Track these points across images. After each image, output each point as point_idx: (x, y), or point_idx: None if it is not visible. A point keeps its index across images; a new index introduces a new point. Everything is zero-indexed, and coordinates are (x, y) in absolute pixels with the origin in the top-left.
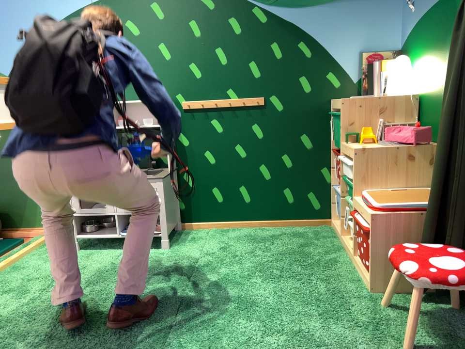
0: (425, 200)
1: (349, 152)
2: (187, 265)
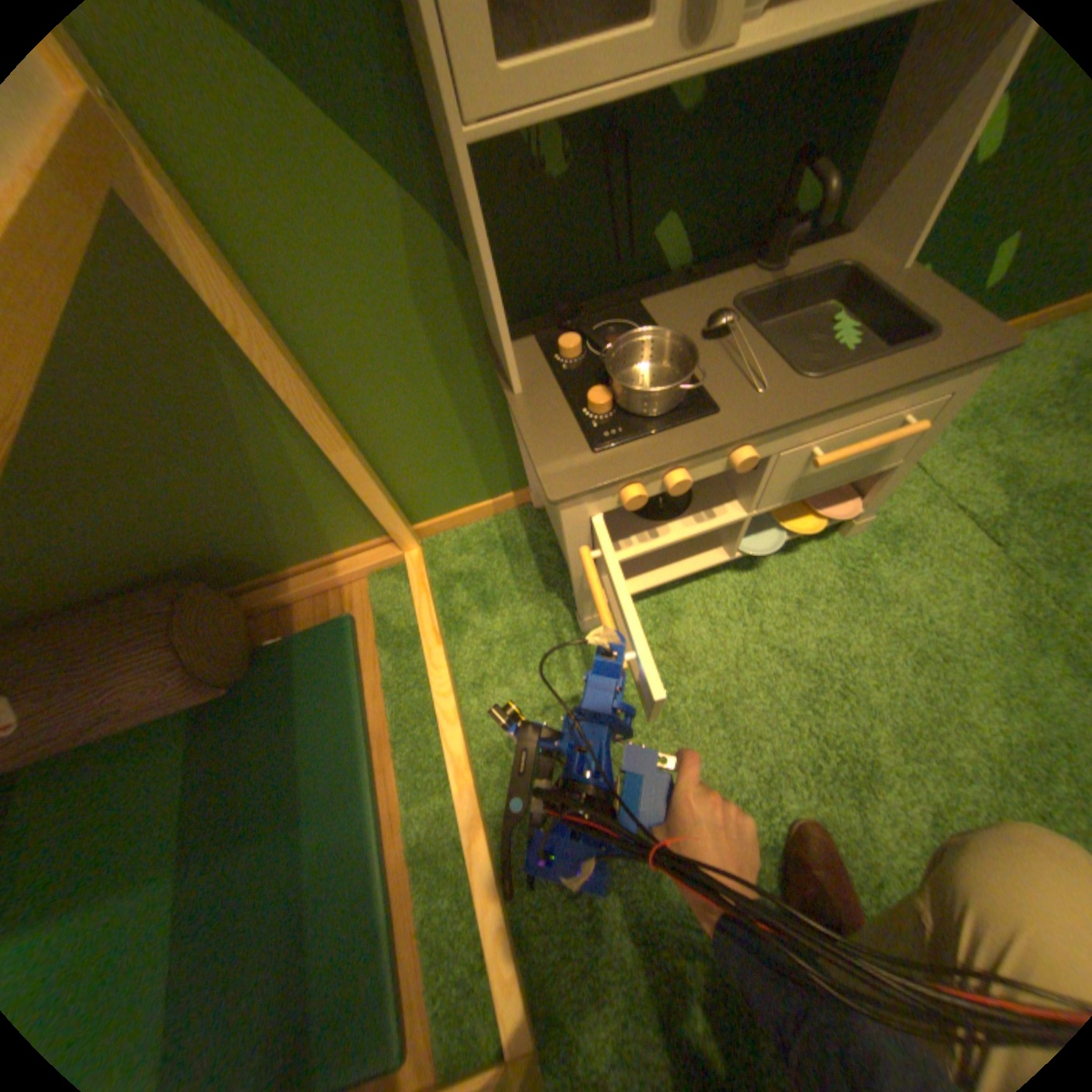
0: None
1: None
2: (1006, 590)
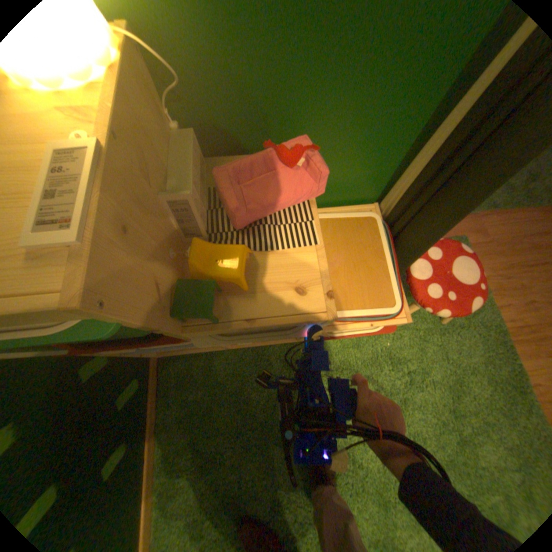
0: (369, 242)
1: (283, 323)
2: None
